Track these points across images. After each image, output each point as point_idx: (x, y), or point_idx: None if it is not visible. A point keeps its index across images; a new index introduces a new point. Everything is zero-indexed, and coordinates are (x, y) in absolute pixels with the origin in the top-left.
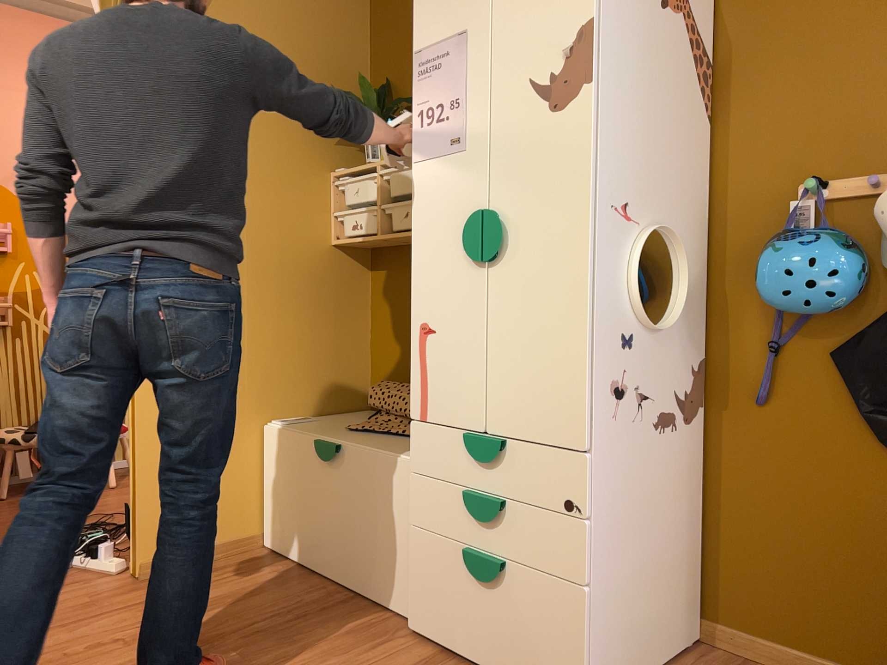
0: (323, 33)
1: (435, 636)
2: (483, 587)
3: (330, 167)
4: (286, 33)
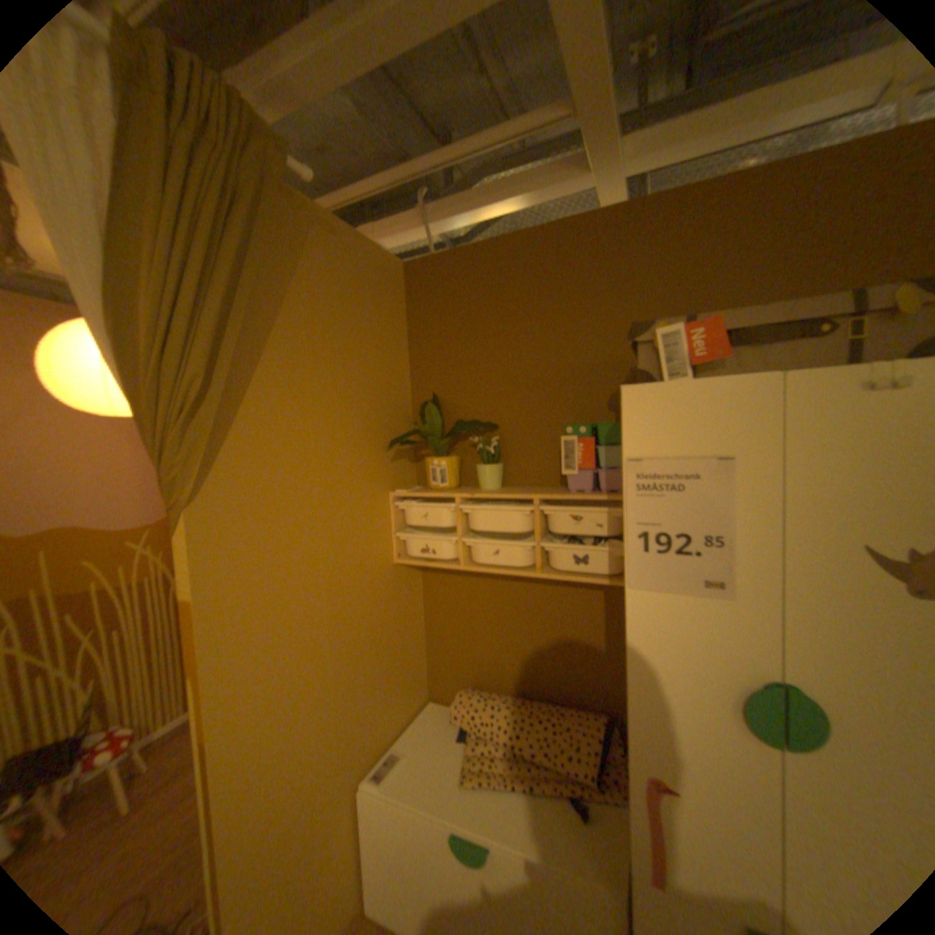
0: (374, 350)
1: None
2: None
3: (388, 487)
4: (344, 355)
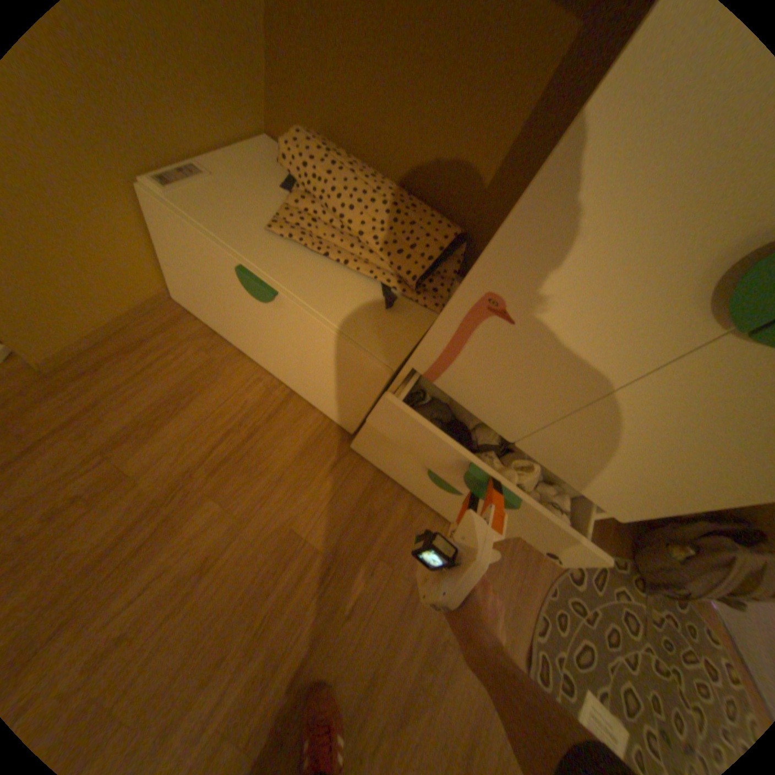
0: None
1: (376, 464)
2: (437, 483)
3: None
4: None
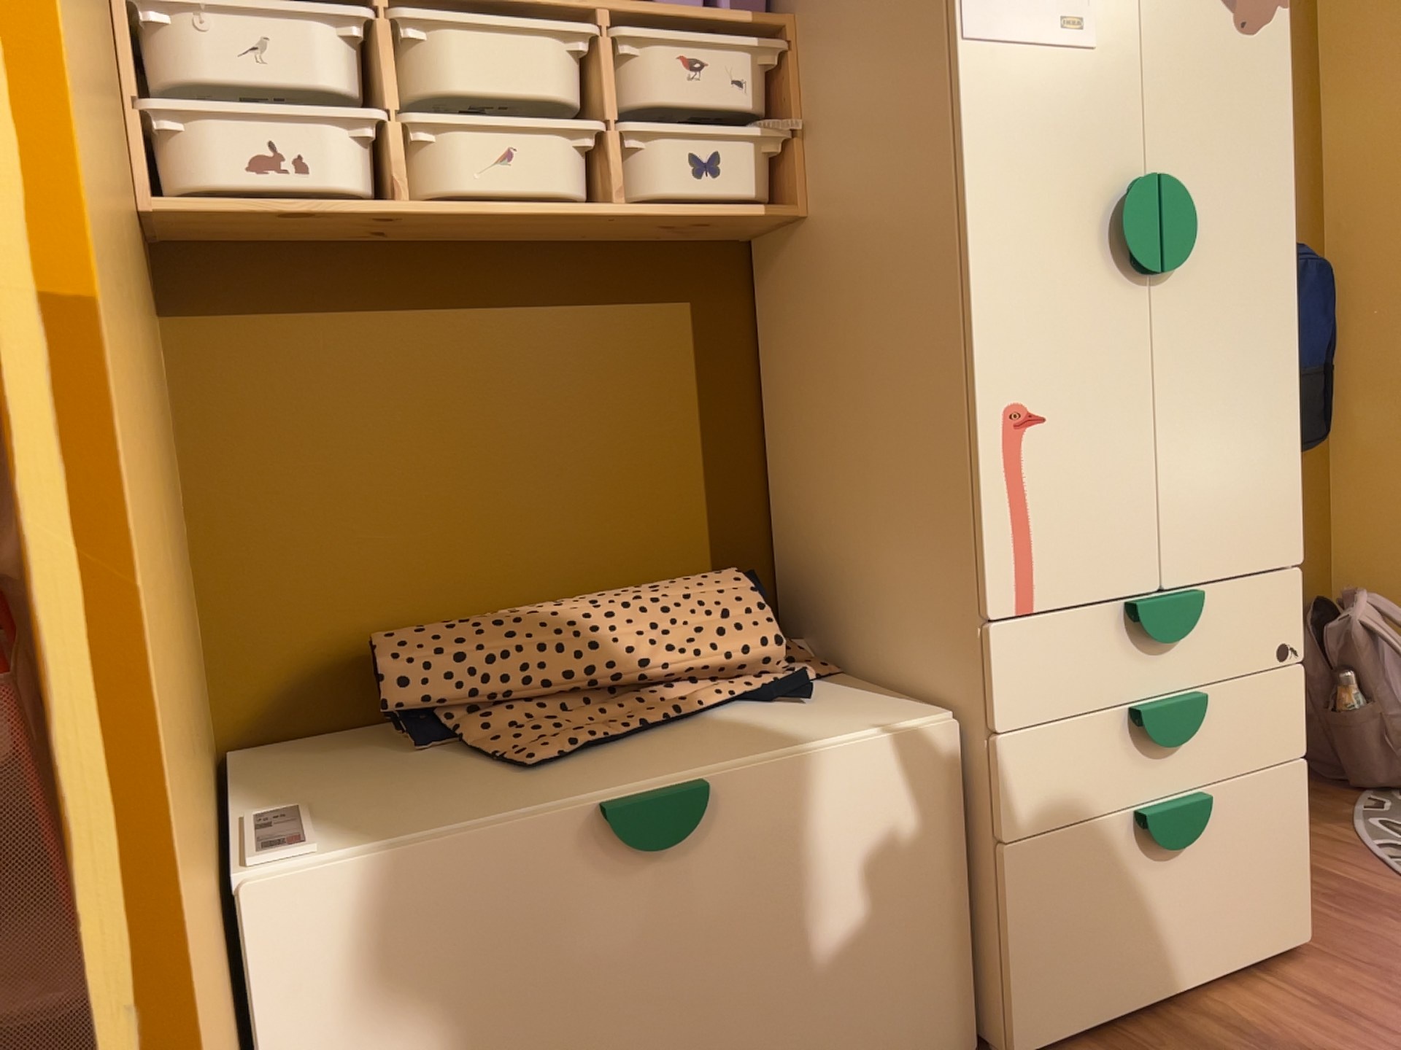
0: None
1: (1081, 1019)
2: (1175, 855)
3: None
4: None
